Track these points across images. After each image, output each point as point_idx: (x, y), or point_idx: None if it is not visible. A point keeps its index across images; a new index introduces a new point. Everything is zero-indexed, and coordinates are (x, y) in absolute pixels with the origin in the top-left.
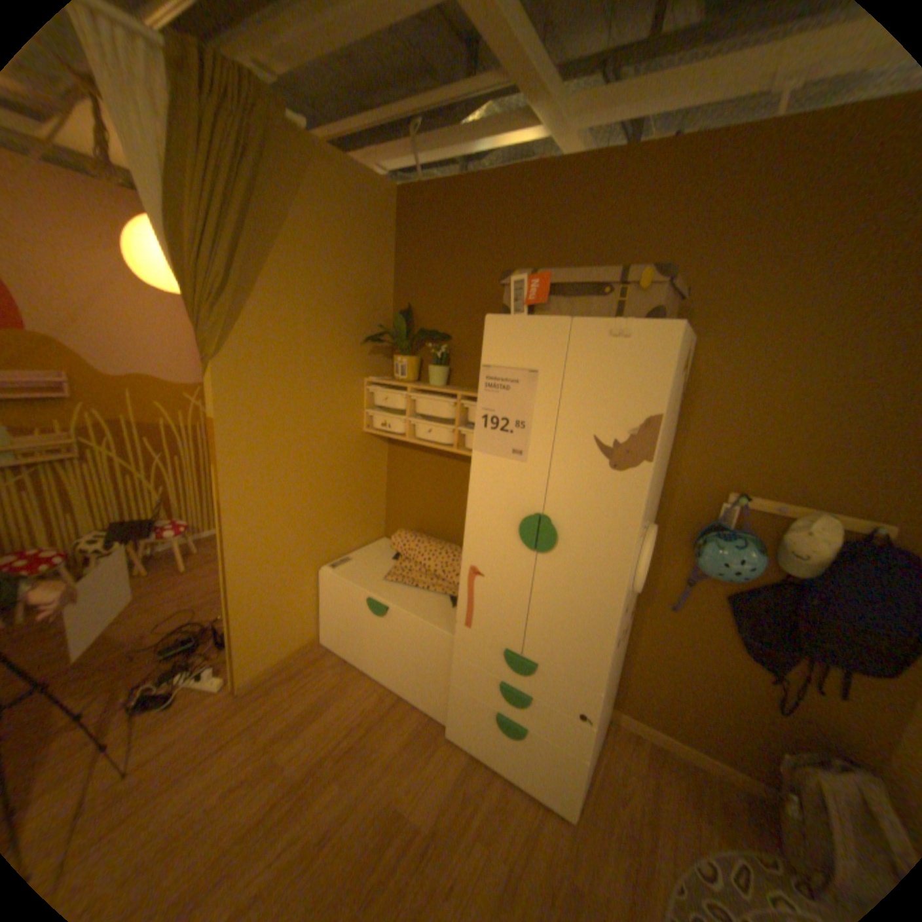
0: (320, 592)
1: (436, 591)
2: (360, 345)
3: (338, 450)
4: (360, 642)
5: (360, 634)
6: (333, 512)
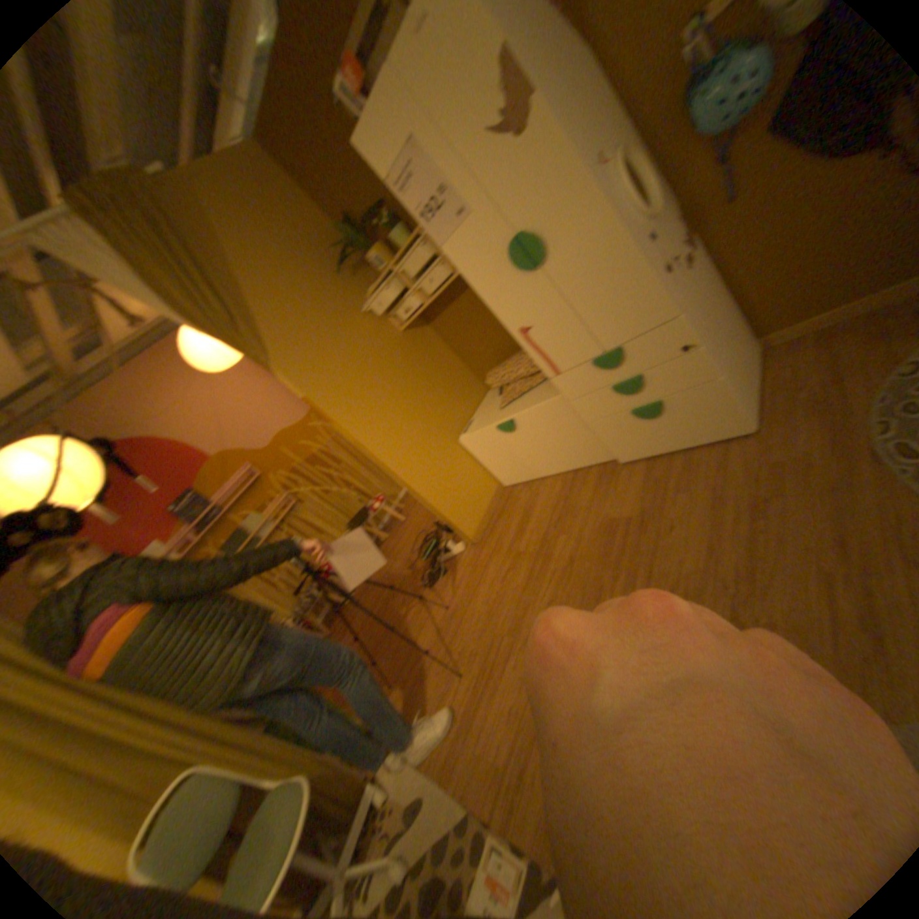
0: (473, 454)
1: (537, 383)
2: (340, 274)
3: (395, 356)
4: (521, 460)
5: (515, 454)
6: (432, 398)
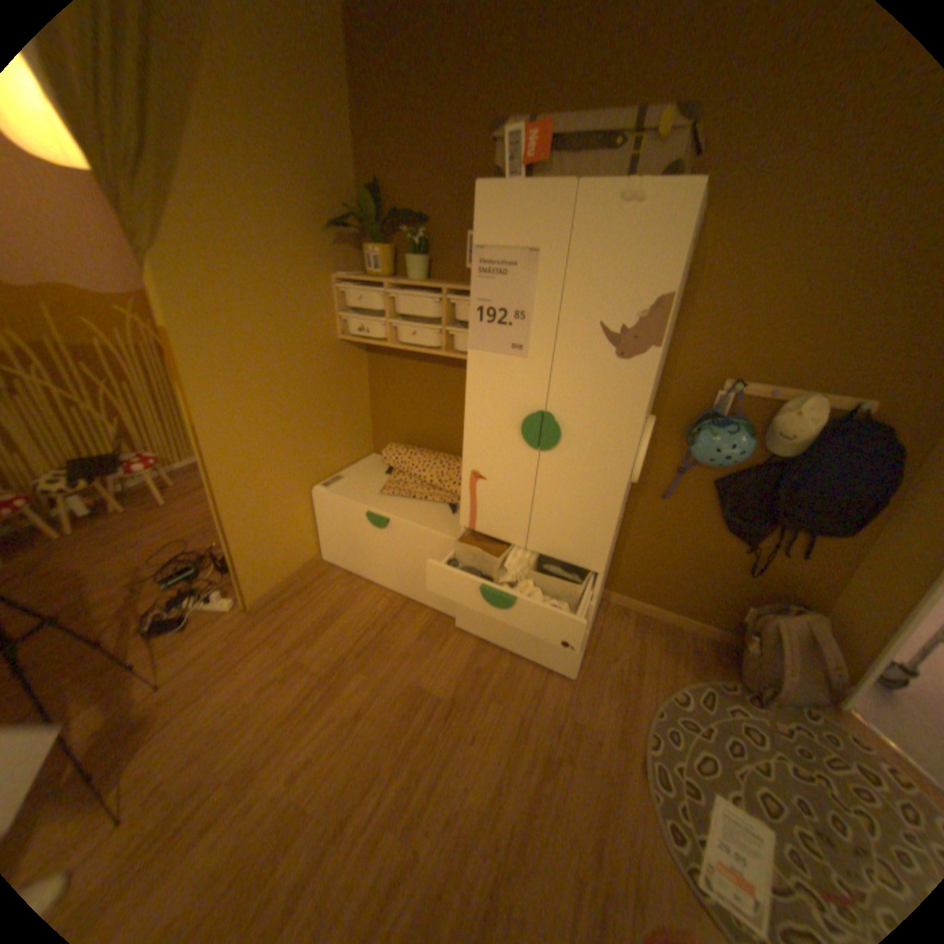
0: (316, 511)
1: (434, 500)
2: (322, 233)
3: (314, 361)
4: (363, 554)
5: (362, 546)
6: (318, 430)
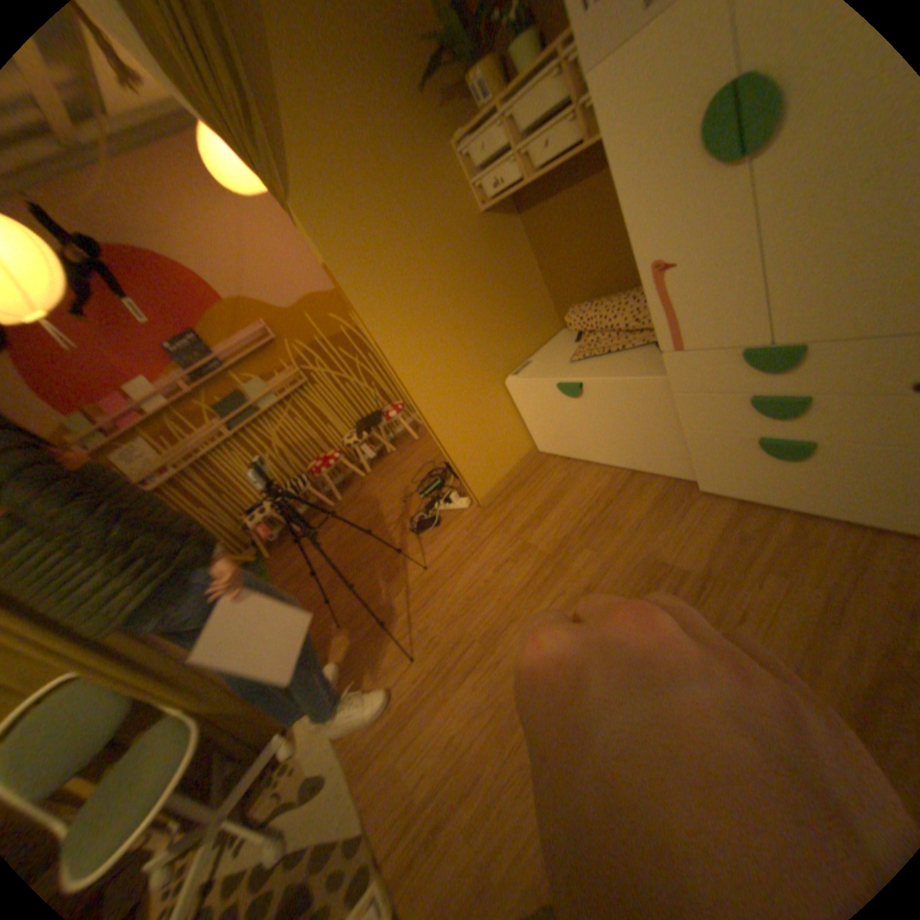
0: (516, 402)
1: (634, 345)
2: (423, 97)
3: (462, 245)
4: (571, 432)
5: (567, 424)
6: (491, 317)
